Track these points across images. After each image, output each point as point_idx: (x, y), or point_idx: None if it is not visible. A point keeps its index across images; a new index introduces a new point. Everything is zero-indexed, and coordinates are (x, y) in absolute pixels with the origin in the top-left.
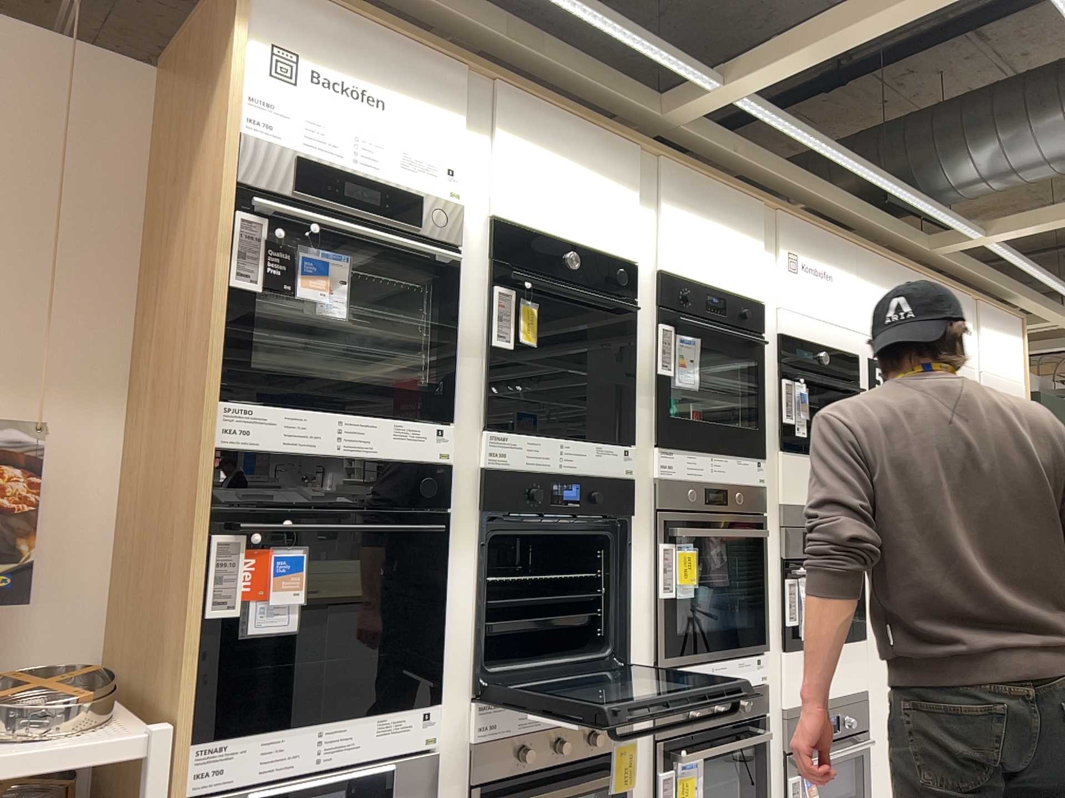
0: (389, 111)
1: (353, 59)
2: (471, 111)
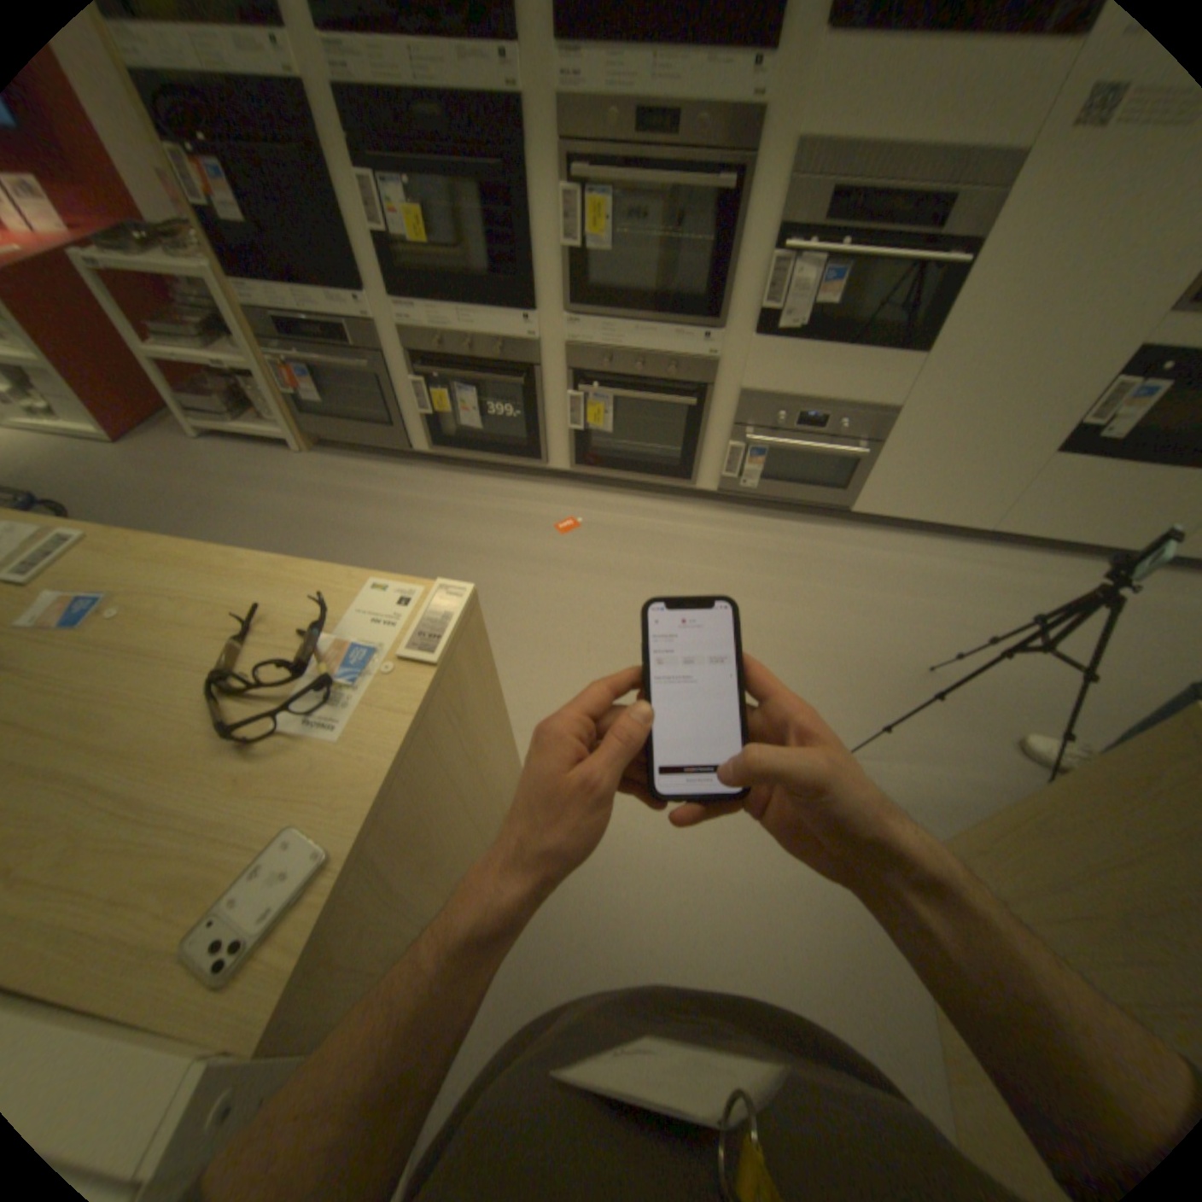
0: None
1: None
2: None
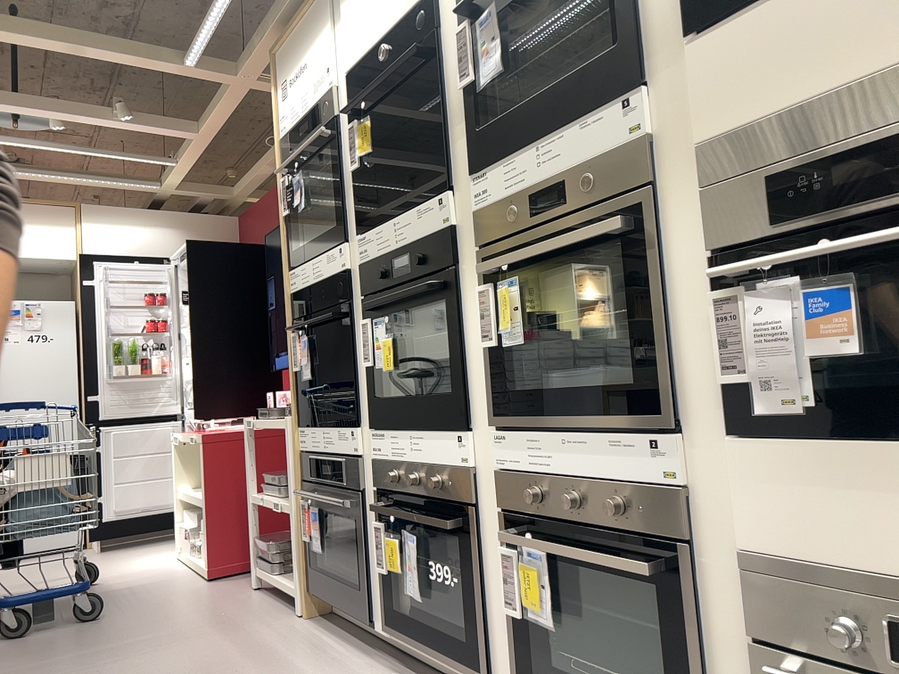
0: (304, 64)
1: (293, 53)
2: (330, 8)
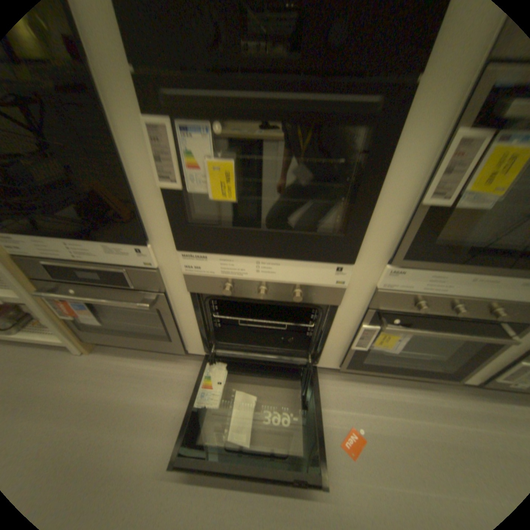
0: None
1: None
2: None
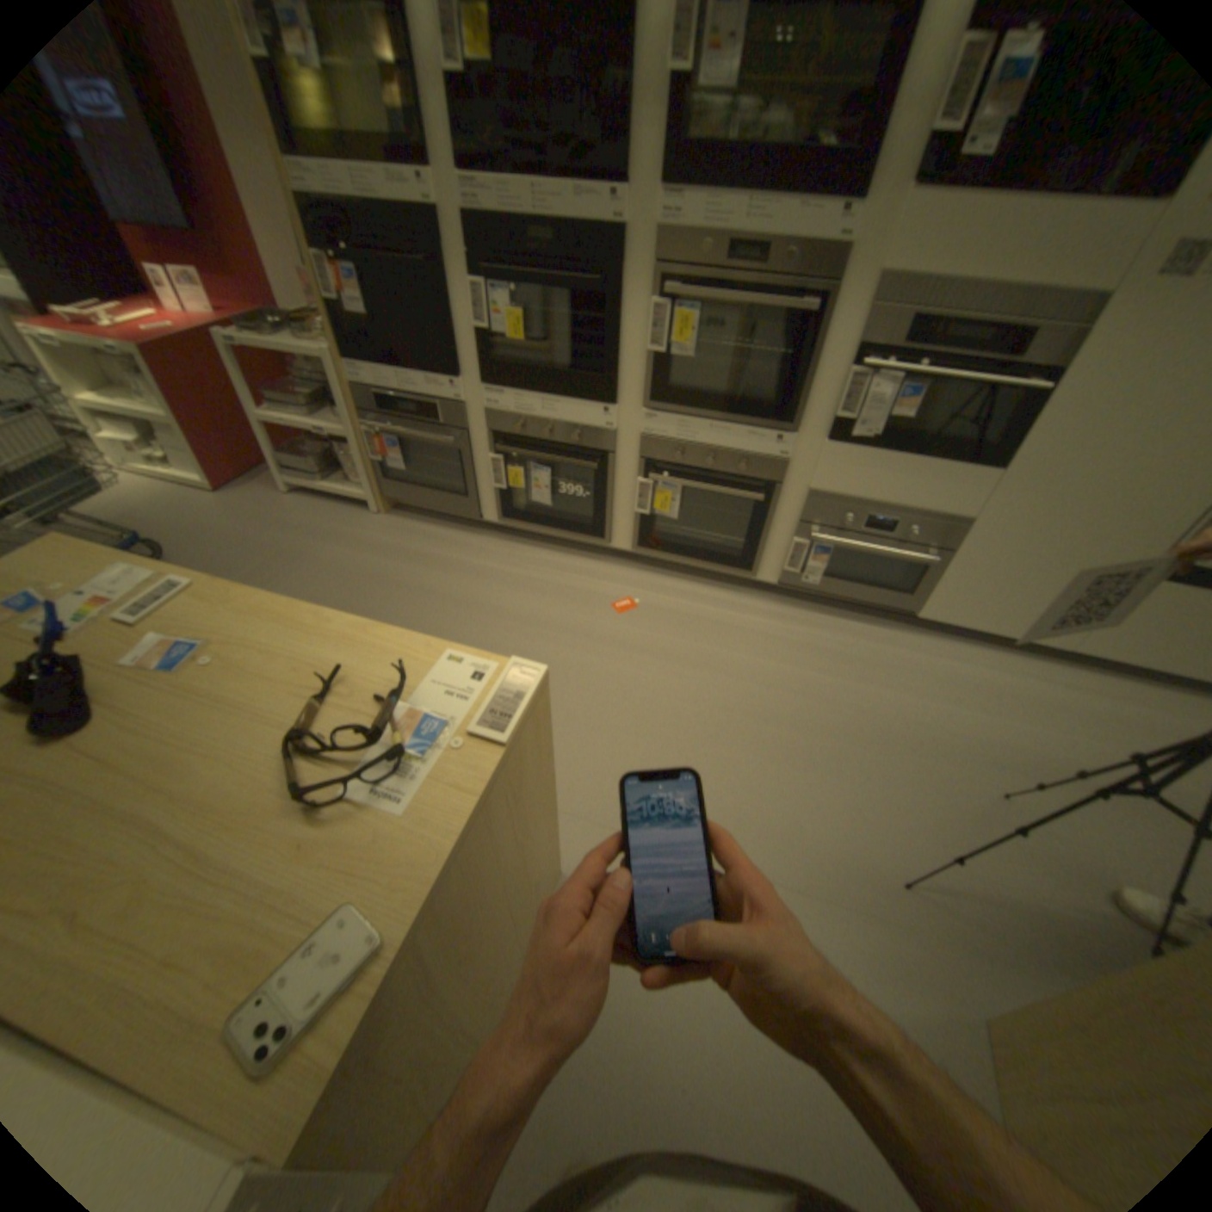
0: None
1: None
2: None
